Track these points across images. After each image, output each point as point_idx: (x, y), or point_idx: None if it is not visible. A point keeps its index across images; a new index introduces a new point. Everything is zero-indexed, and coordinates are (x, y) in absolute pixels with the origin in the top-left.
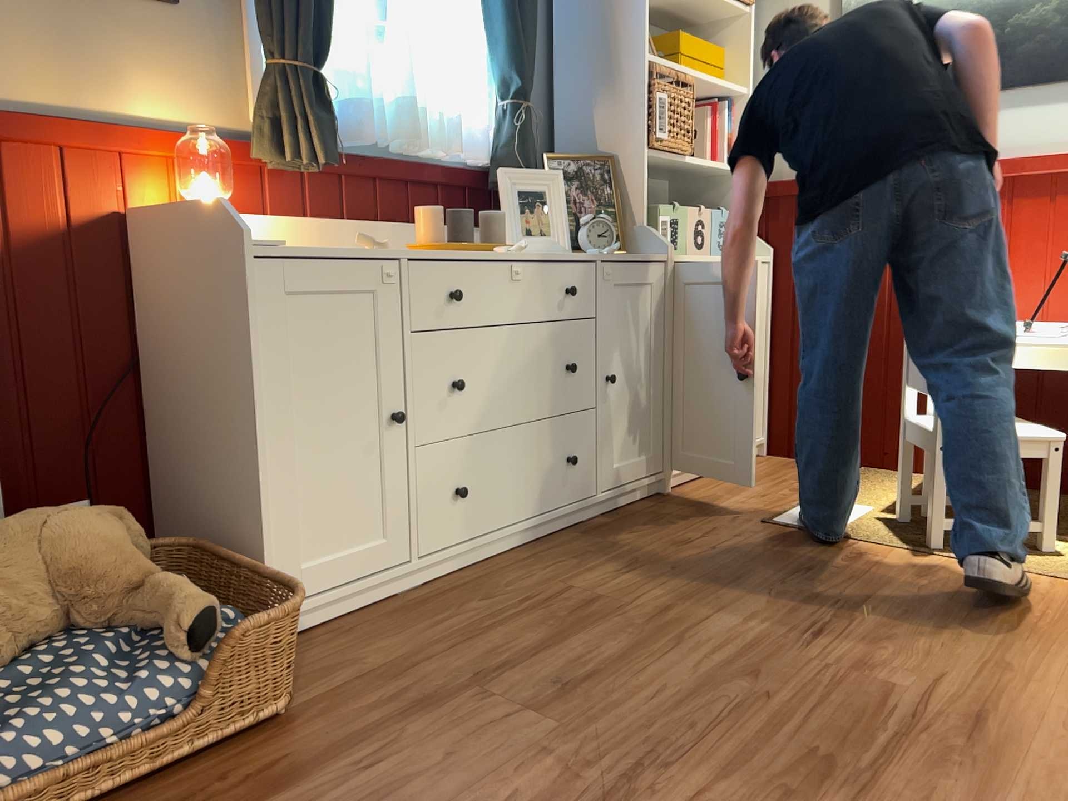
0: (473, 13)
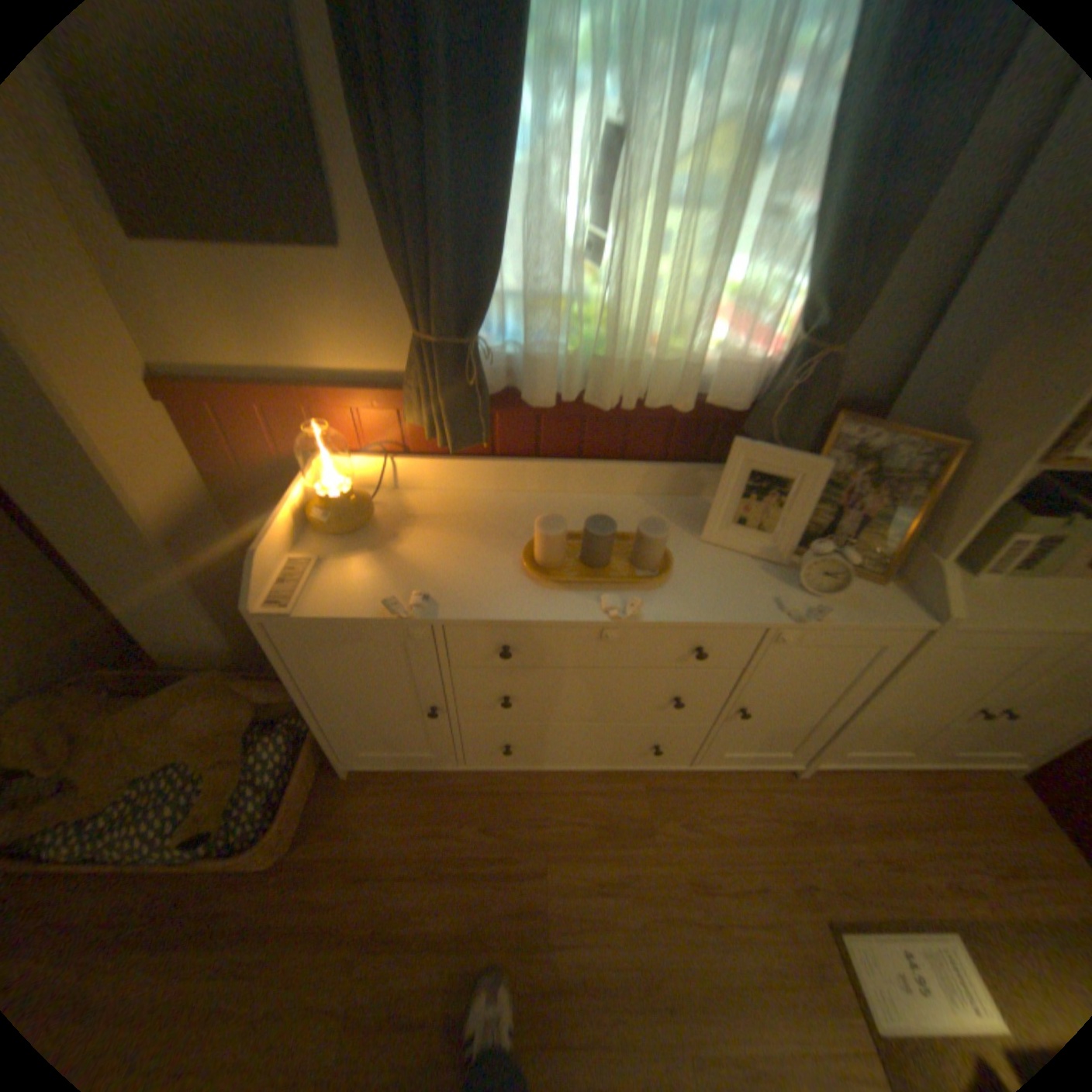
0: (806, 177)
